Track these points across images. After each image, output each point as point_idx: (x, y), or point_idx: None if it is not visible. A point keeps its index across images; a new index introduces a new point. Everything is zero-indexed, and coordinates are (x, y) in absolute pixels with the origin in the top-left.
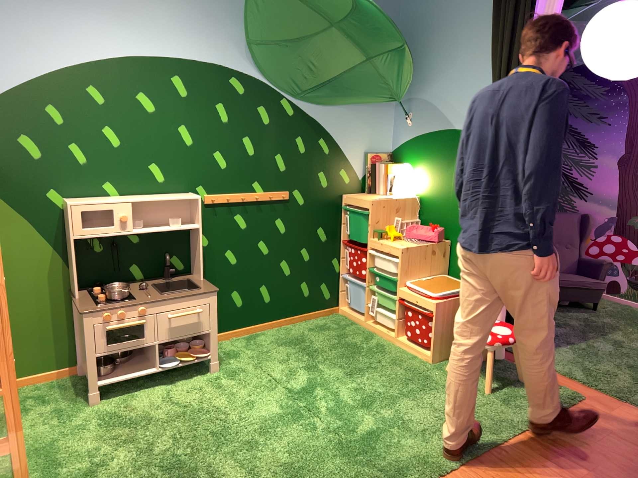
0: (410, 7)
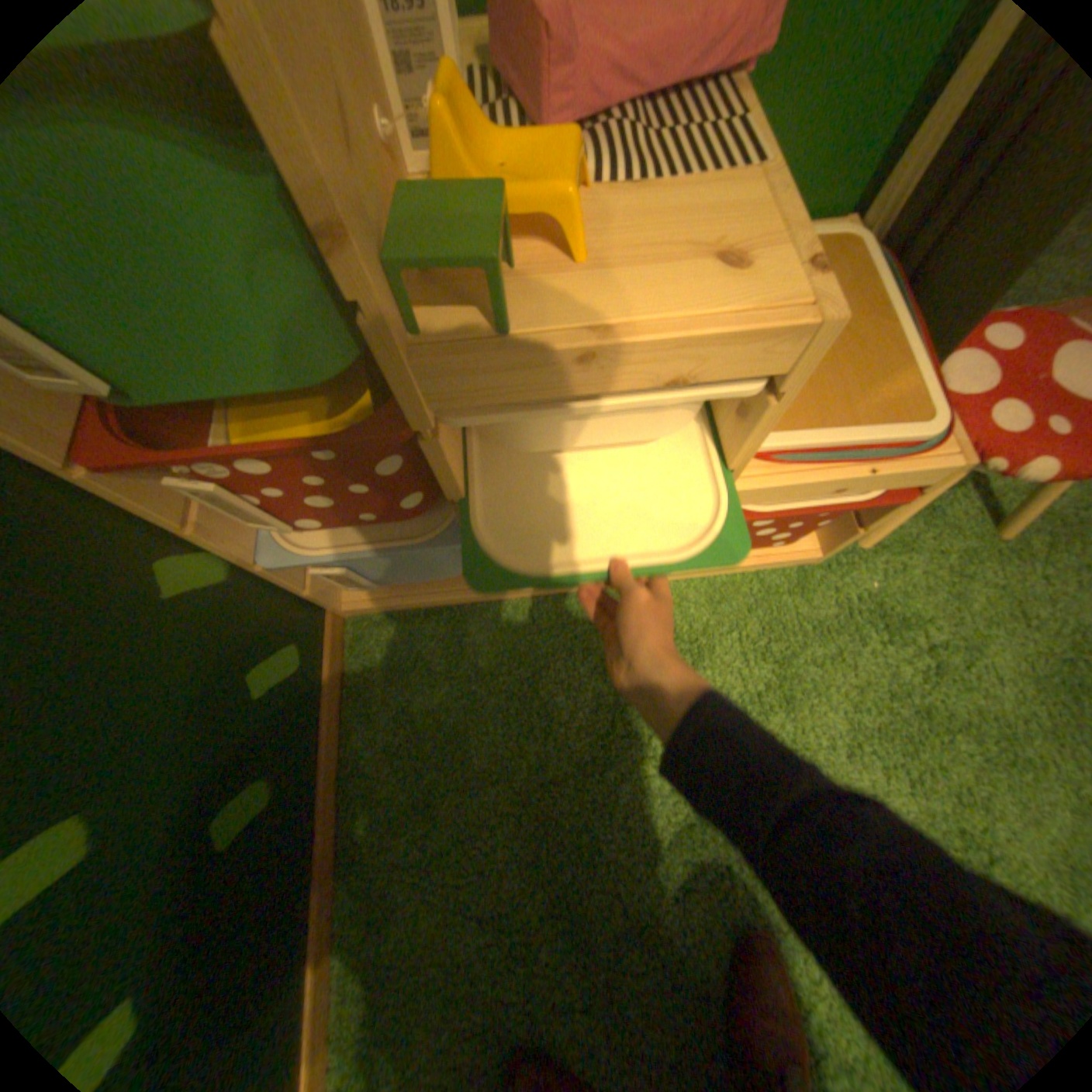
0: None
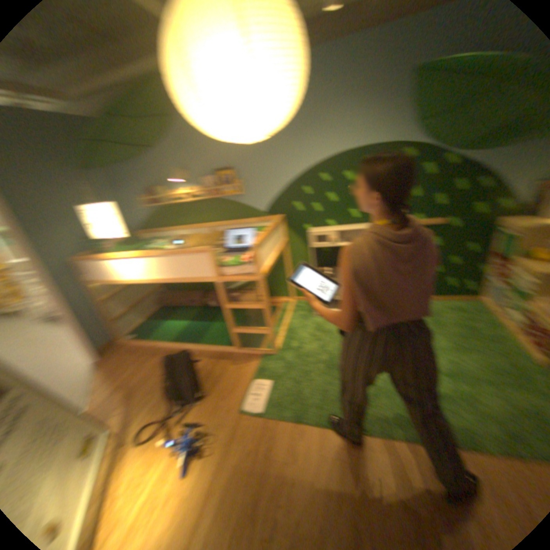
0: None
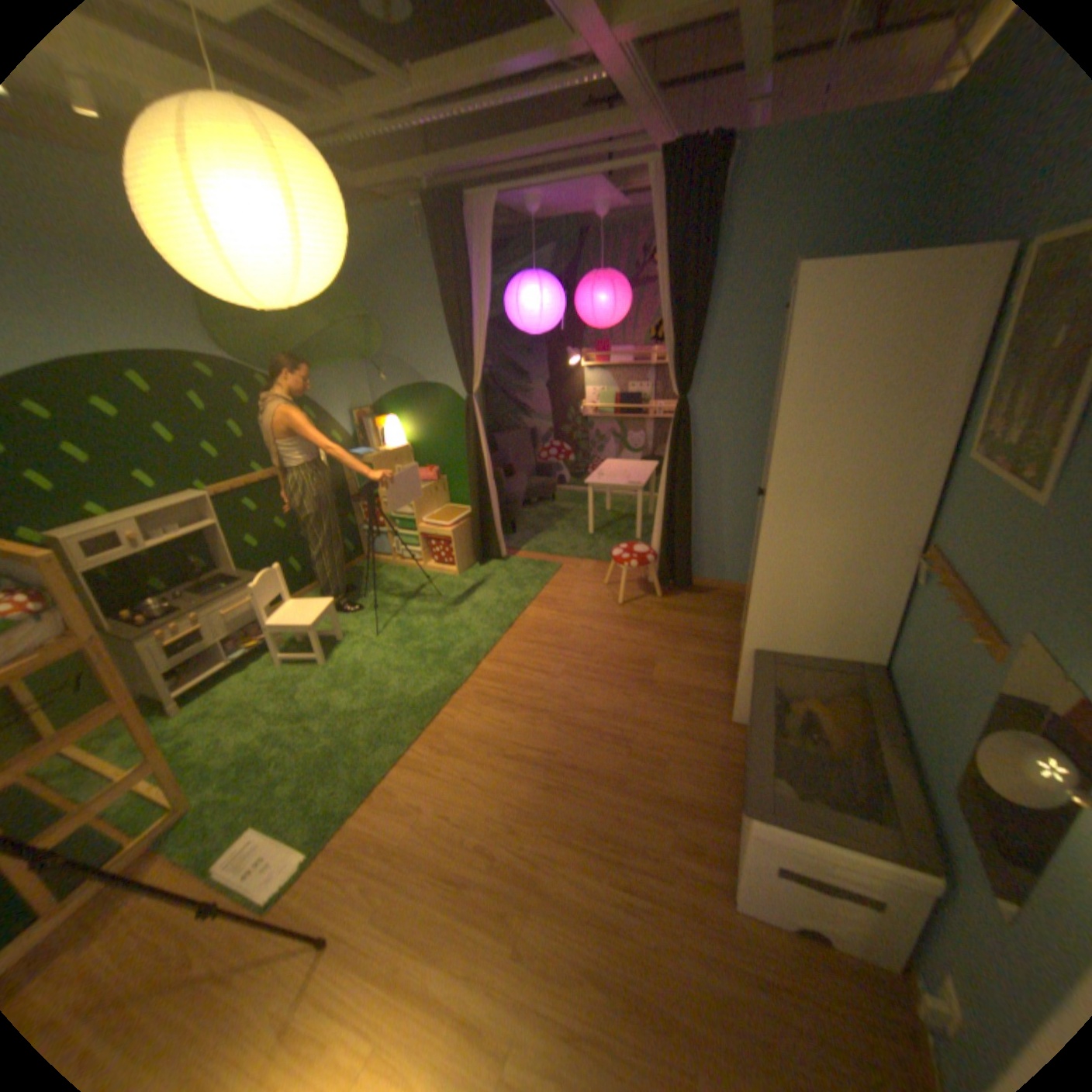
0: (355, 267)
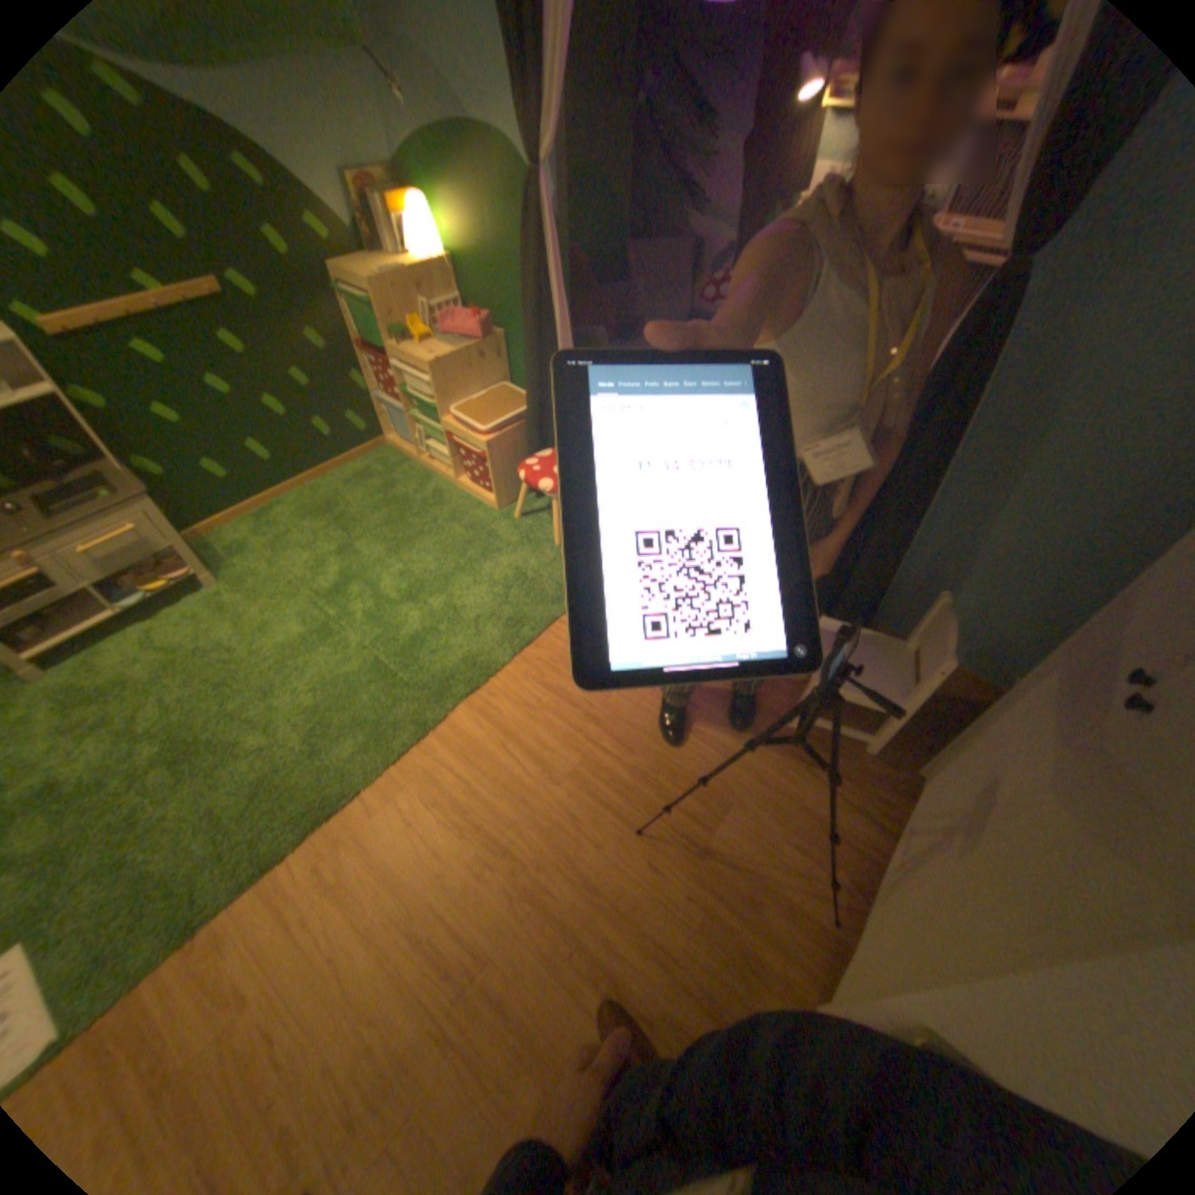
0: None
